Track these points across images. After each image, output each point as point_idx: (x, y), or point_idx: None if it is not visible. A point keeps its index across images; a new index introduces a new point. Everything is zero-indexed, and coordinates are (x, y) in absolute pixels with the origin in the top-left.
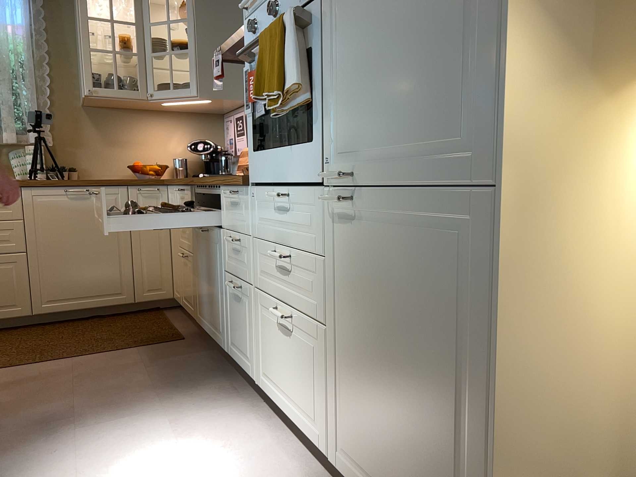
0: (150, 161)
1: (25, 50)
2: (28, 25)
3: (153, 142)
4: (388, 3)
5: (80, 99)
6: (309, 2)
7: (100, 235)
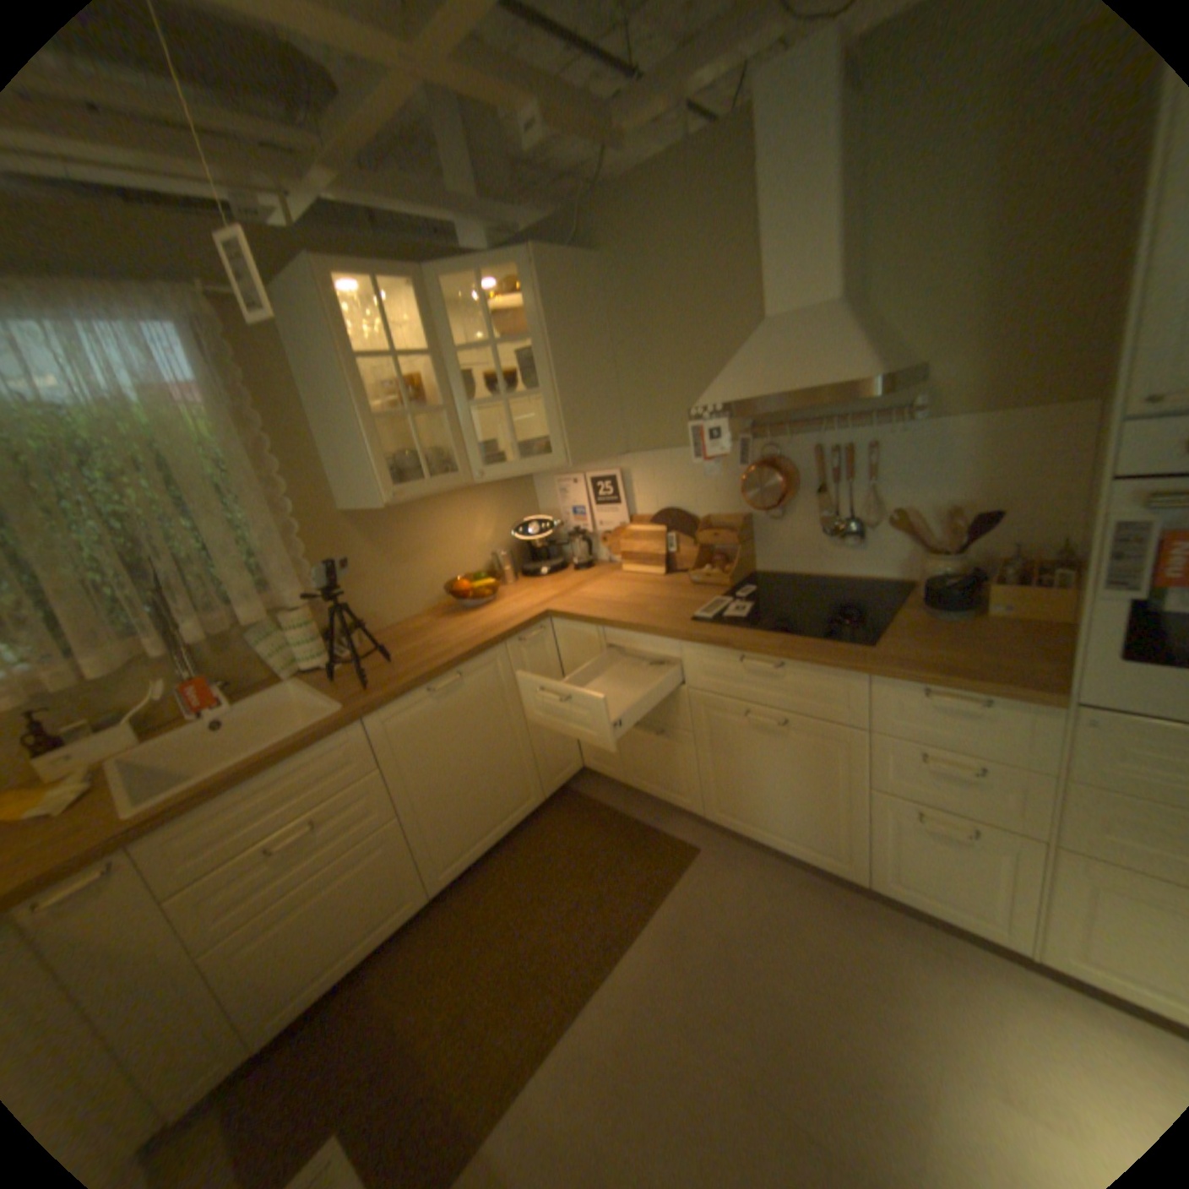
0: (457, 569)
1: (217, 439)
2: (209, 385)
3: (453, 539)
4: None
5: (333, 503)
6: None
7: (488, 733)
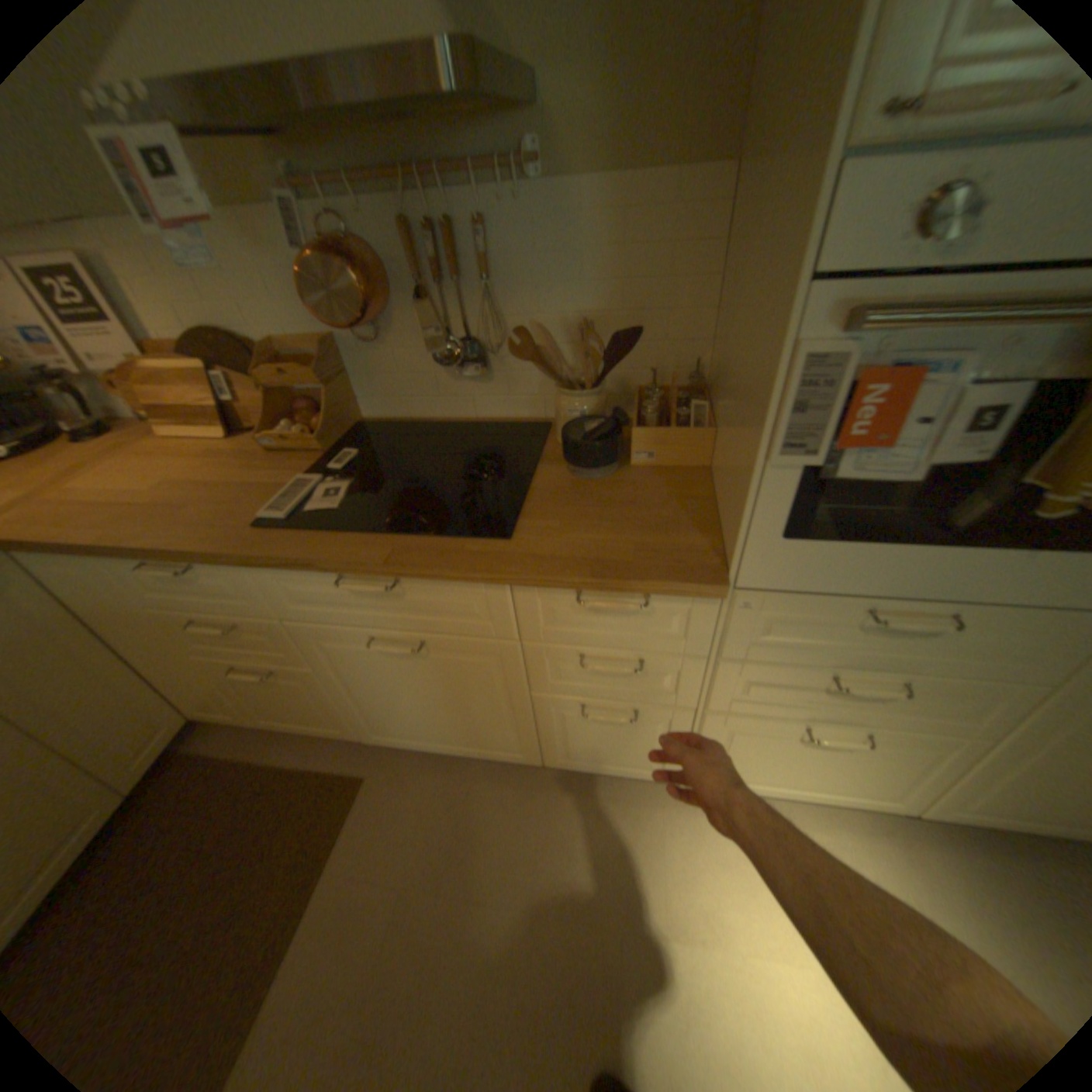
0: None
1: None
2: None
3: None
4: None
5: None
6: None
7: None
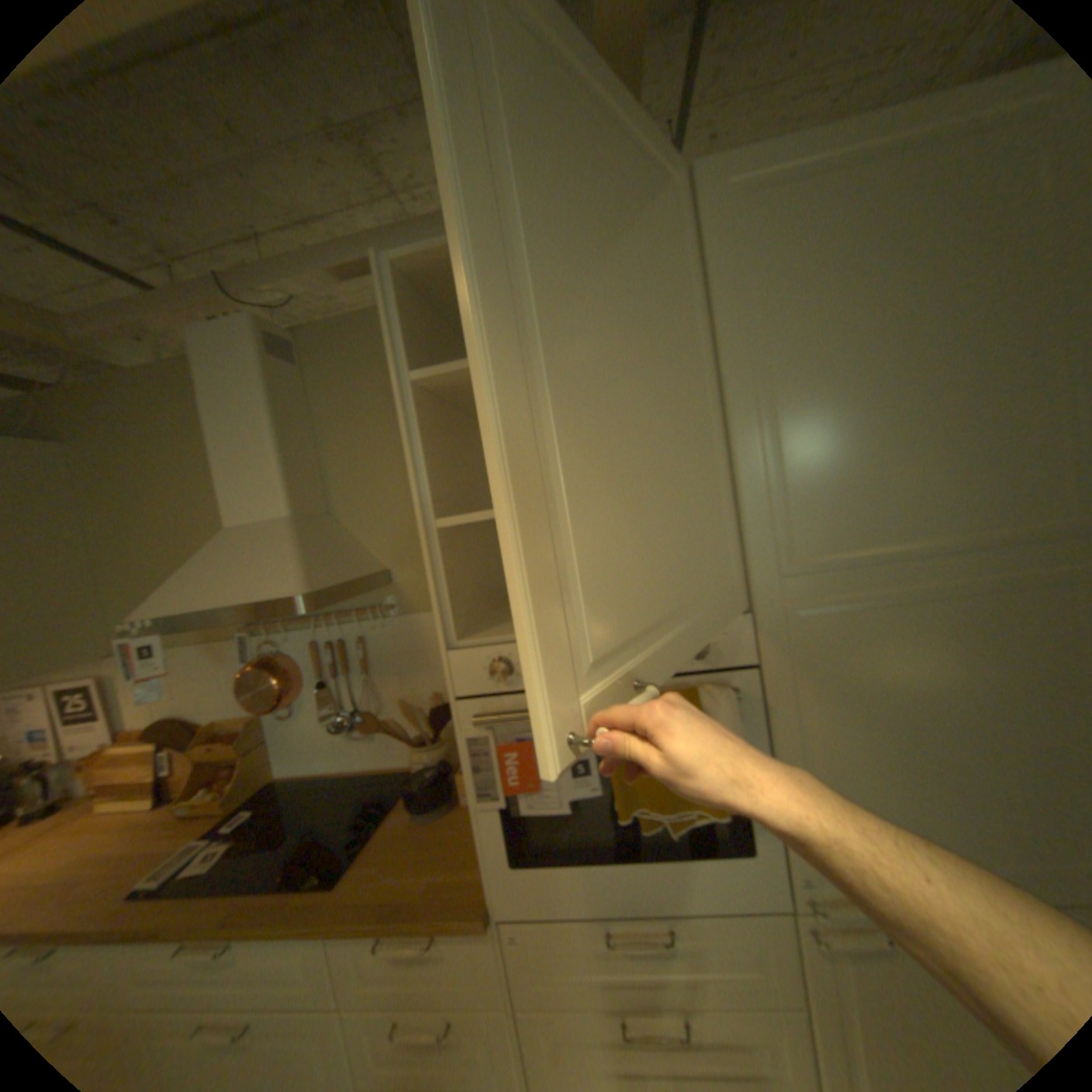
0: None
1: None
2: None
3: None
4: (932, 710)
5: None
6: (710, 669)
7: None
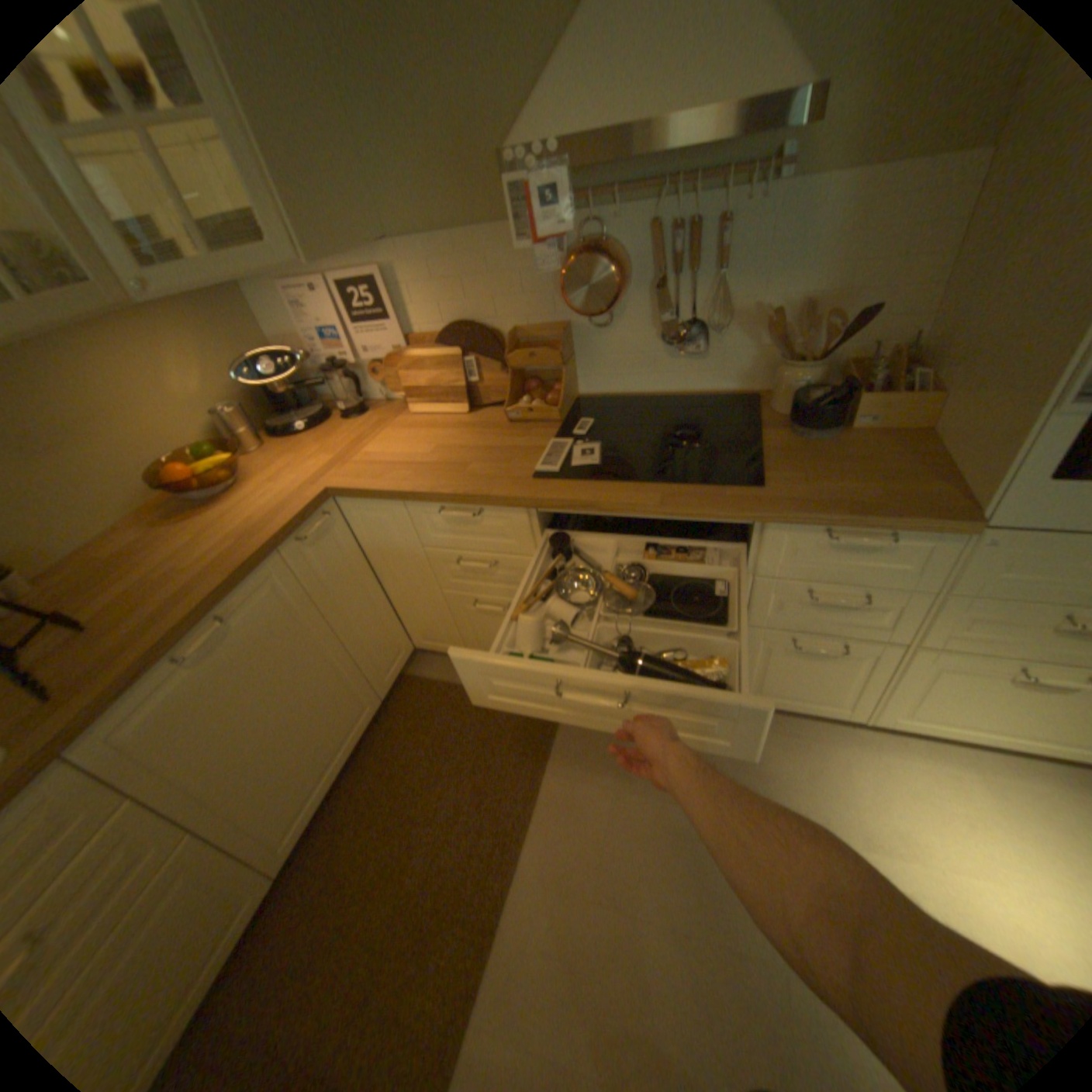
0: (158, 441)
1: None
2: None
3: (133, 394)
4: None
5: None
6: None
7: (289, 667)
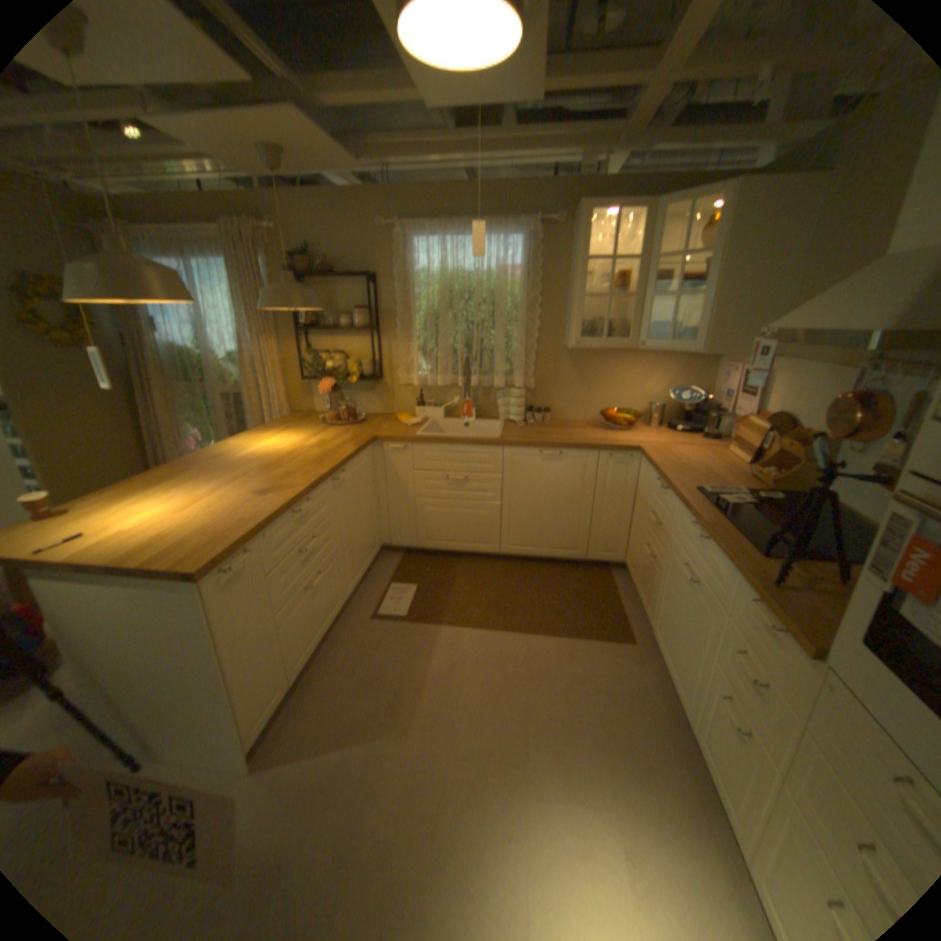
0: (623, 403)
1: (520, 293)
2: (526, 265)
3: (630, 382)
4: None
5: (564, 338)
6: None
7: (565, 495)
